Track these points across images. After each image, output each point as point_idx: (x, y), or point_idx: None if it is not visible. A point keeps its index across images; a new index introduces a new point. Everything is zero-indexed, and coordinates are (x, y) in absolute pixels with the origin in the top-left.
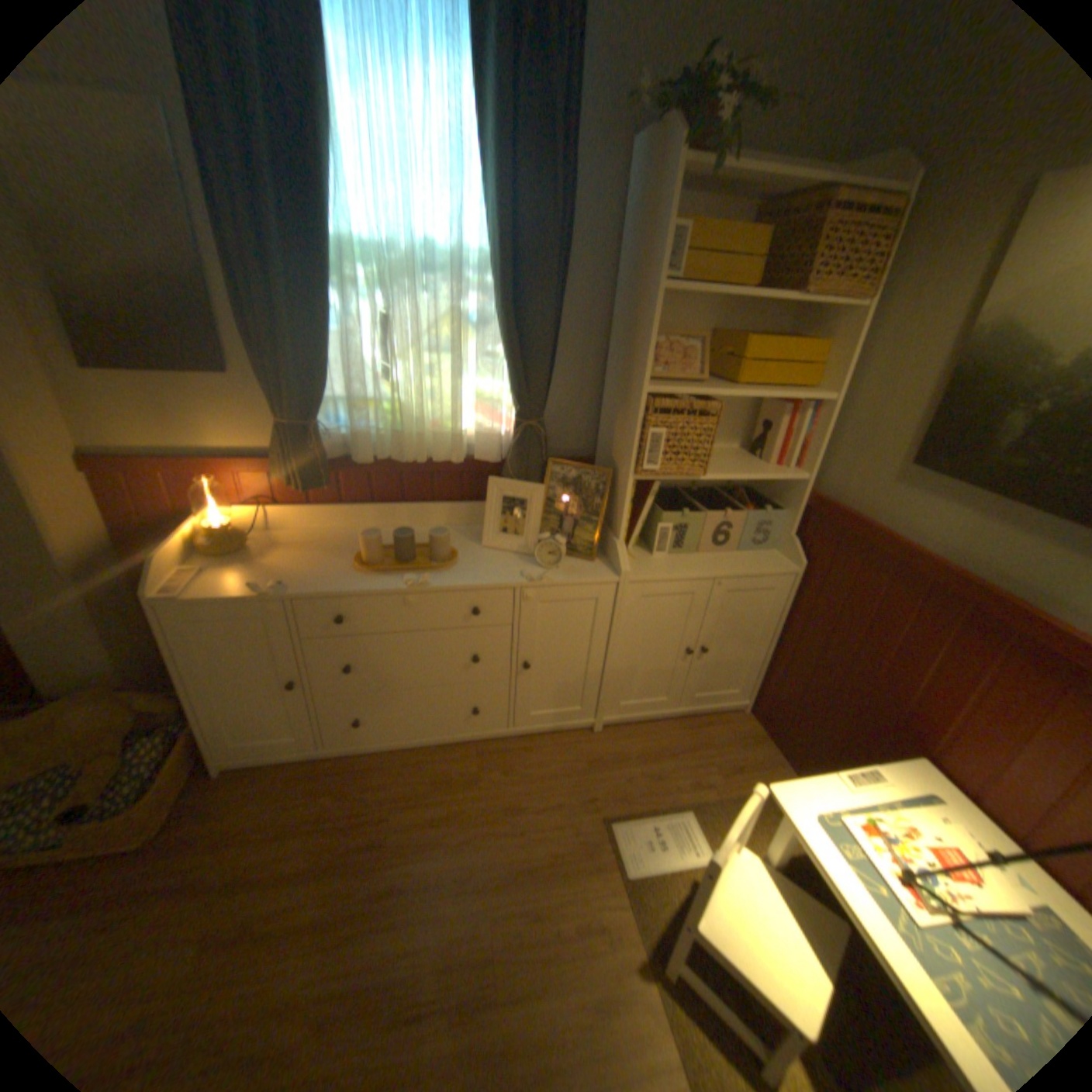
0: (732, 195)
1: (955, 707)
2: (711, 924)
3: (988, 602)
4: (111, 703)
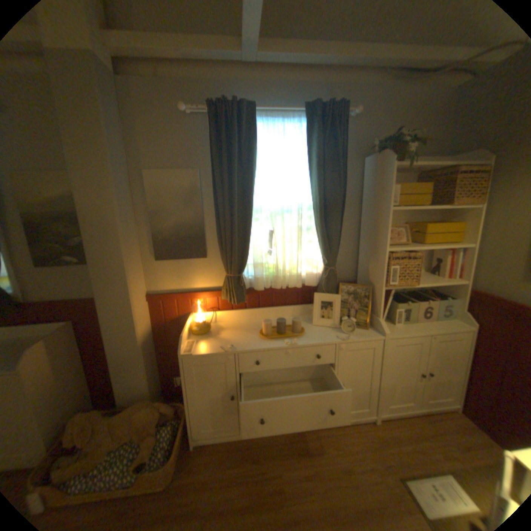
0: (408, 172)
1: None
2: None
3: None
4: (151, 409)
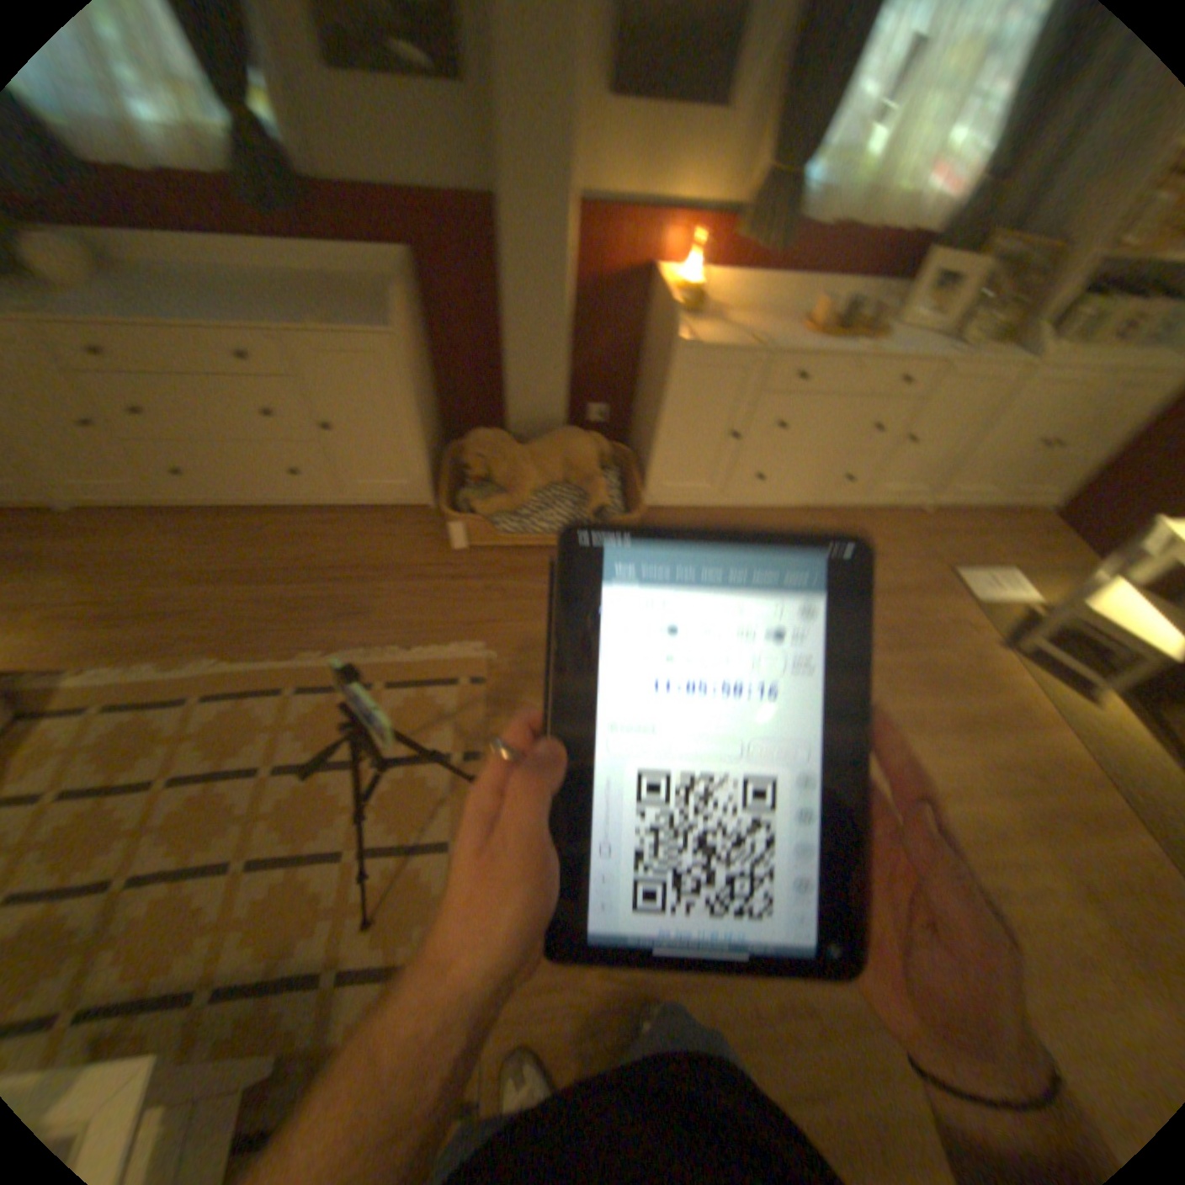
0: None
1: None
2: (1094, 606)
3: None
4: (590, 441)
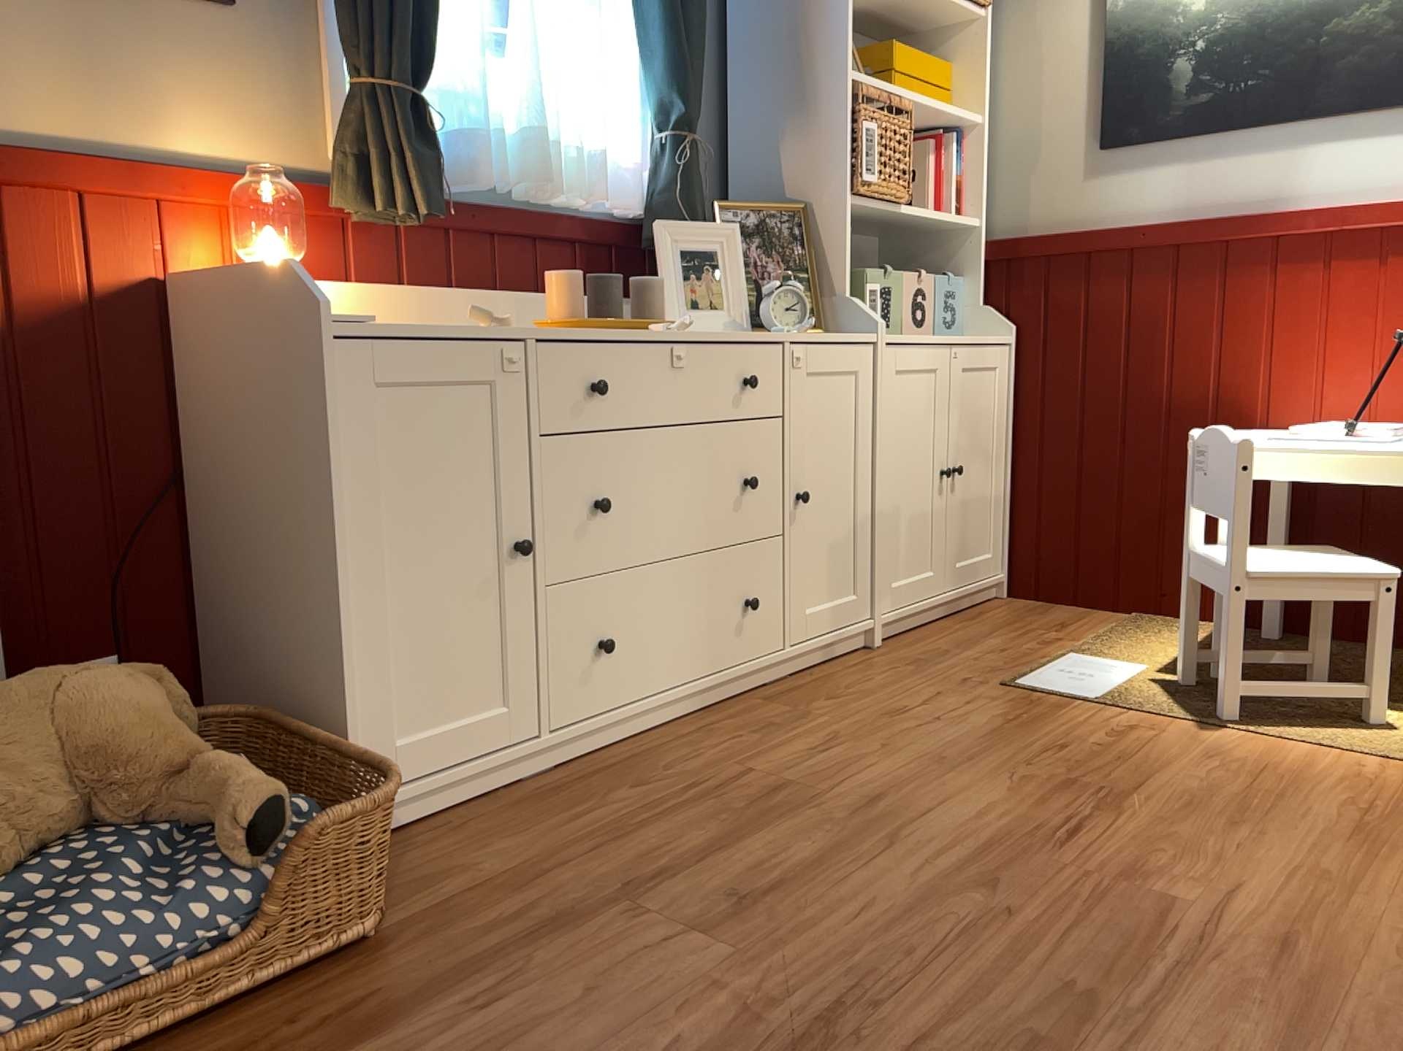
0: None
1: (1249, 353)
2: (1248, 566)
3: (1232, 229)
4: (127, 672)
